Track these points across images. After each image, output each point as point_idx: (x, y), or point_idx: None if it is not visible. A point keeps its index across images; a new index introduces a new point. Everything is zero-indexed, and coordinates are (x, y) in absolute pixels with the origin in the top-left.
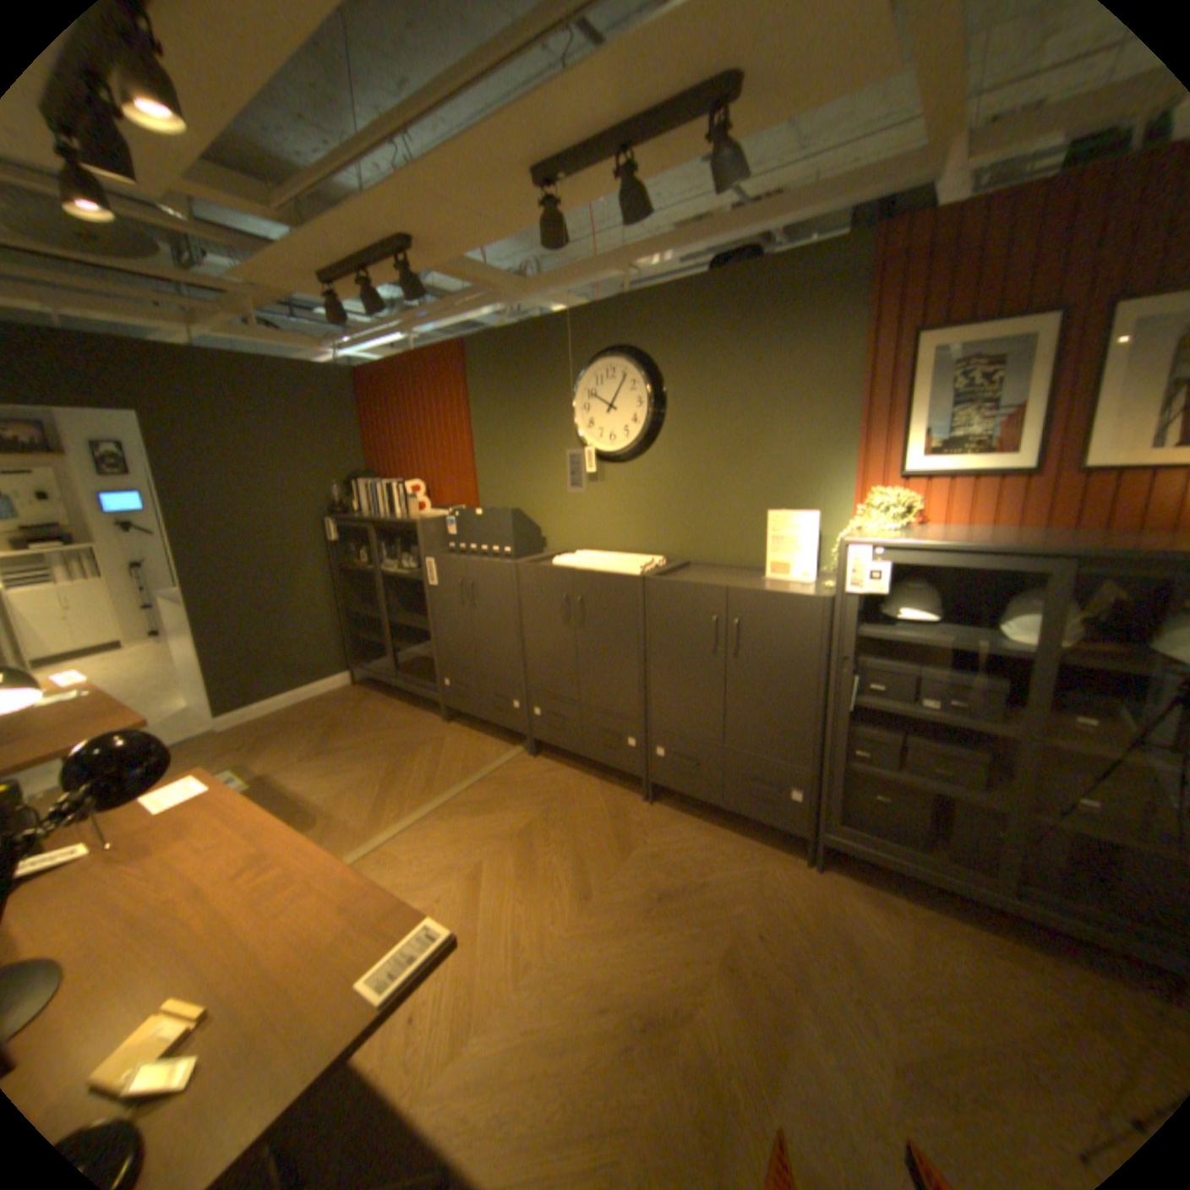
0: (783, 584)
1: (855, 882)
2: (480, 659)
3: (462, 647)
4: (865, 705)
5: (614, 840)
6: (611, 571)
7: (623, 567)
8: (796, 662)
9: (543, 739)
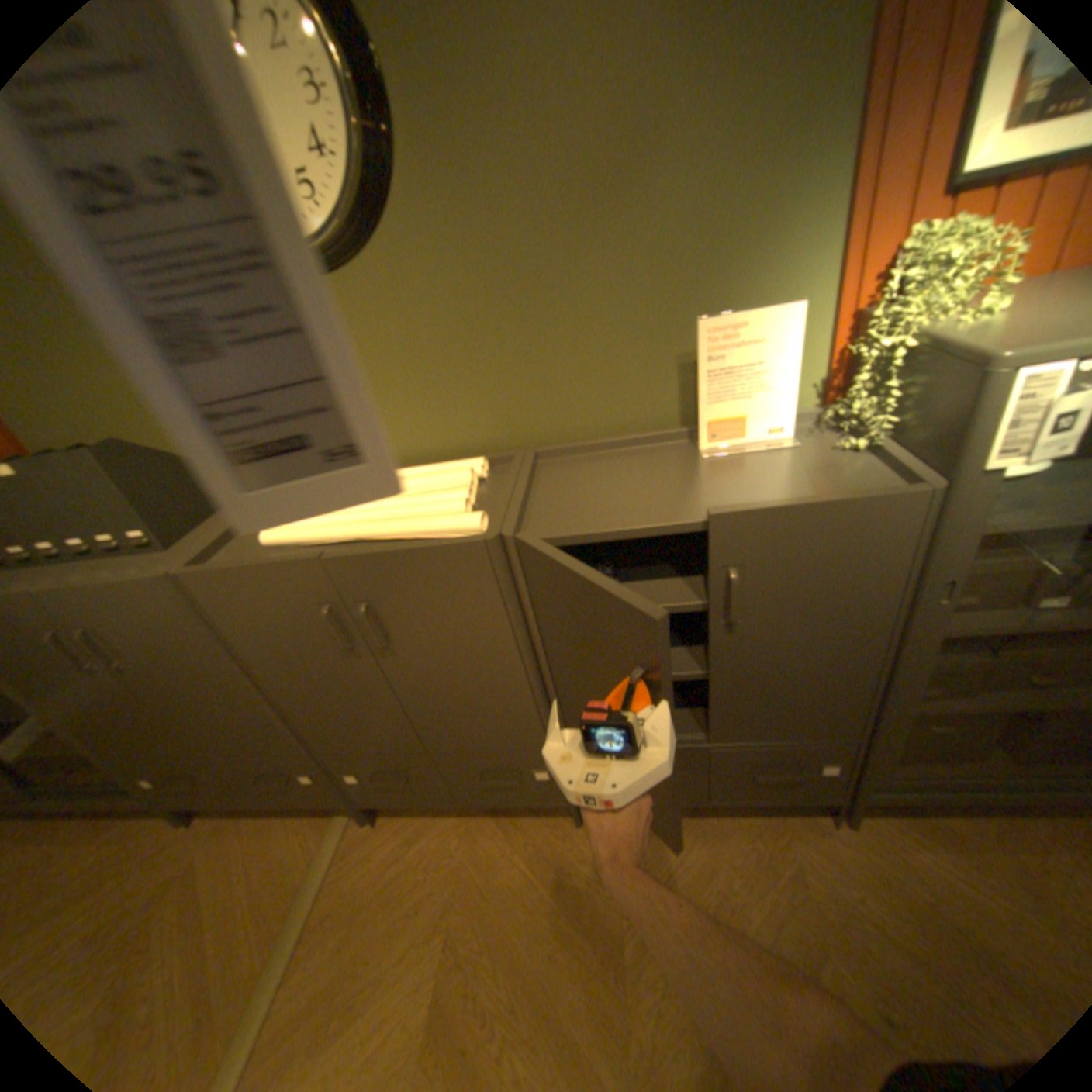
0: (737, 456)
1: (893, 817)
2: (190, 741)
3: (139, 733)
4: (953, 634)
5: (581, 941)
6: (409, 530)
7: (427, 509)
8: (854, 612)
9: (377, 806)
